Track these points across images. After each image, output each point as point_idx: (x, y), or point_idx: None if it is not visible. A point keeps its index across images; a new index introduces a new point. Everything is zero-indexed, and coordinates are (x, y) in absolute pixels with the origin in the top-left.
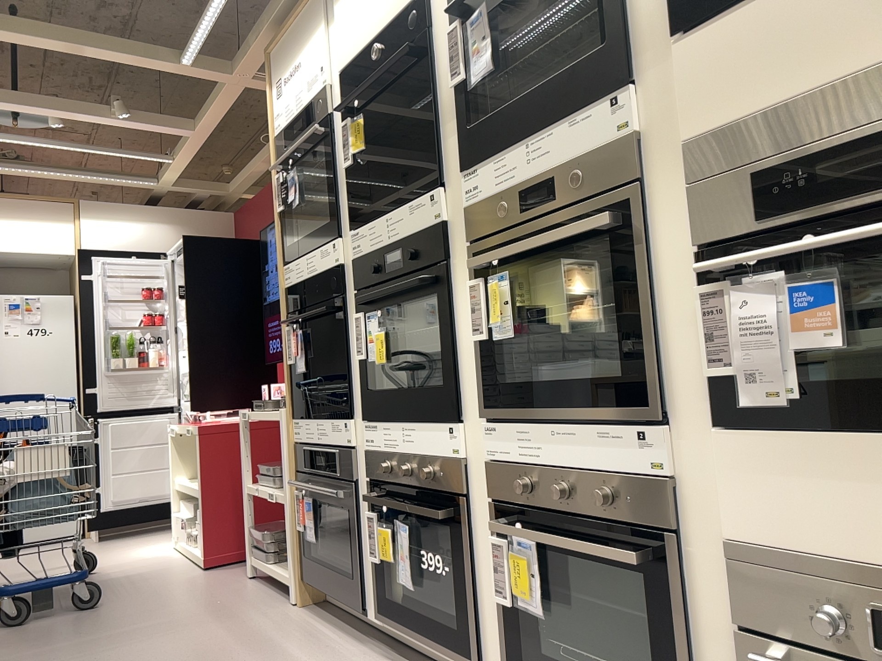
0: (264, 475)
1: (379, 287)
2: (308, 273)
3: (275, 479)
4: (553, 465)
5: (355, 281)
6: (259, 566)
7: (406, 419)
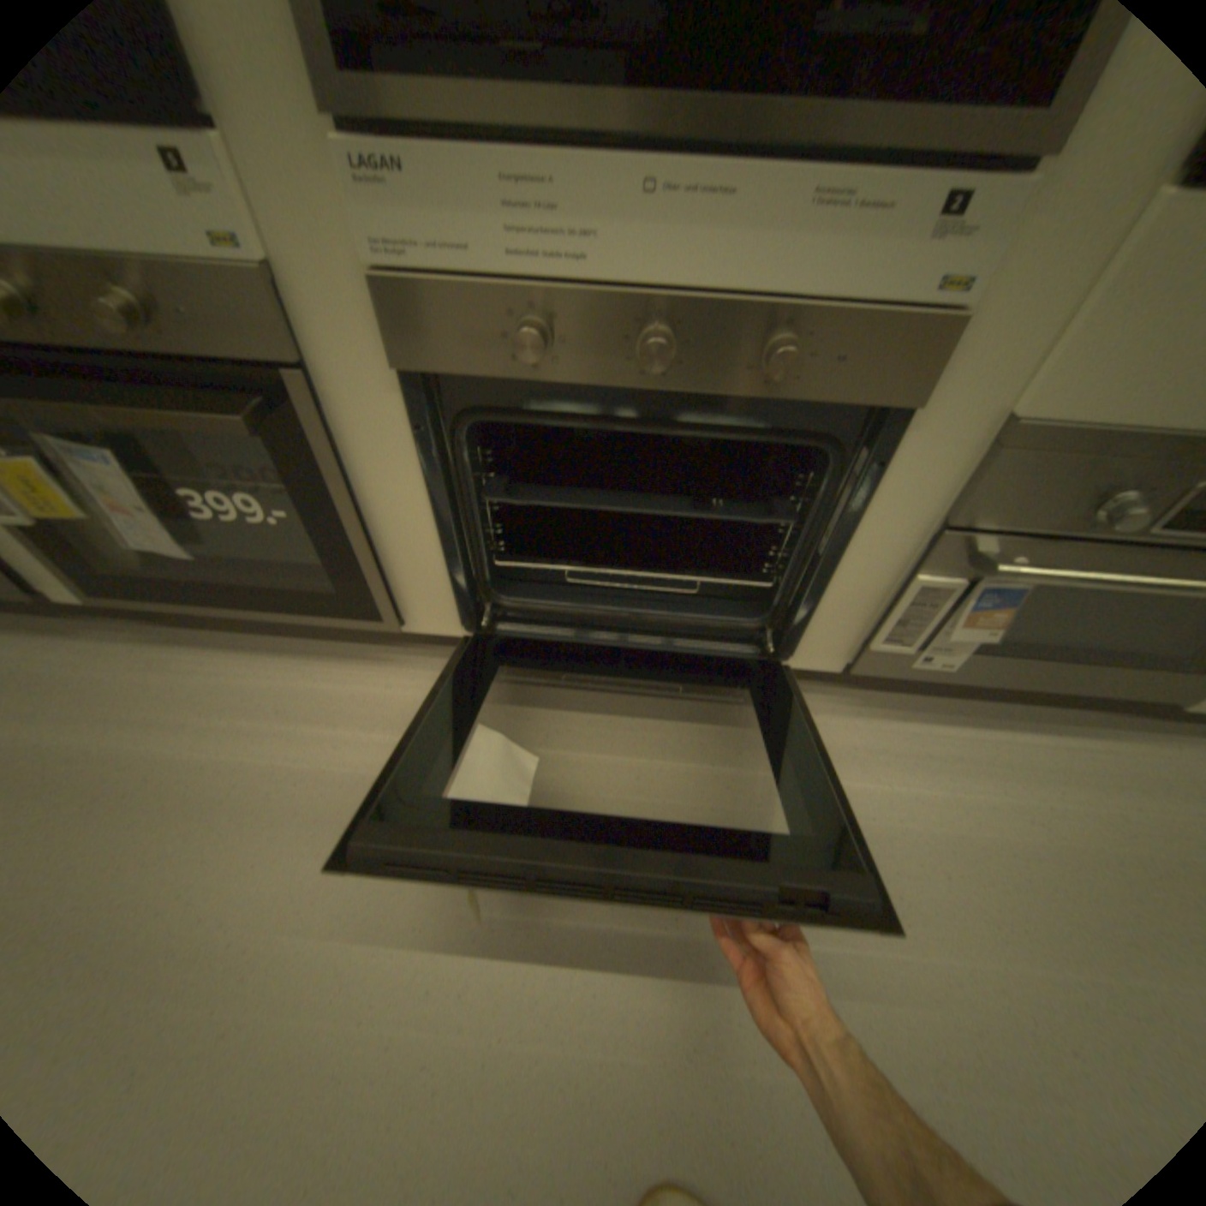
0: None
1: None
2: None
3: None
4: (628, 278)
5: None
6: None
7: None
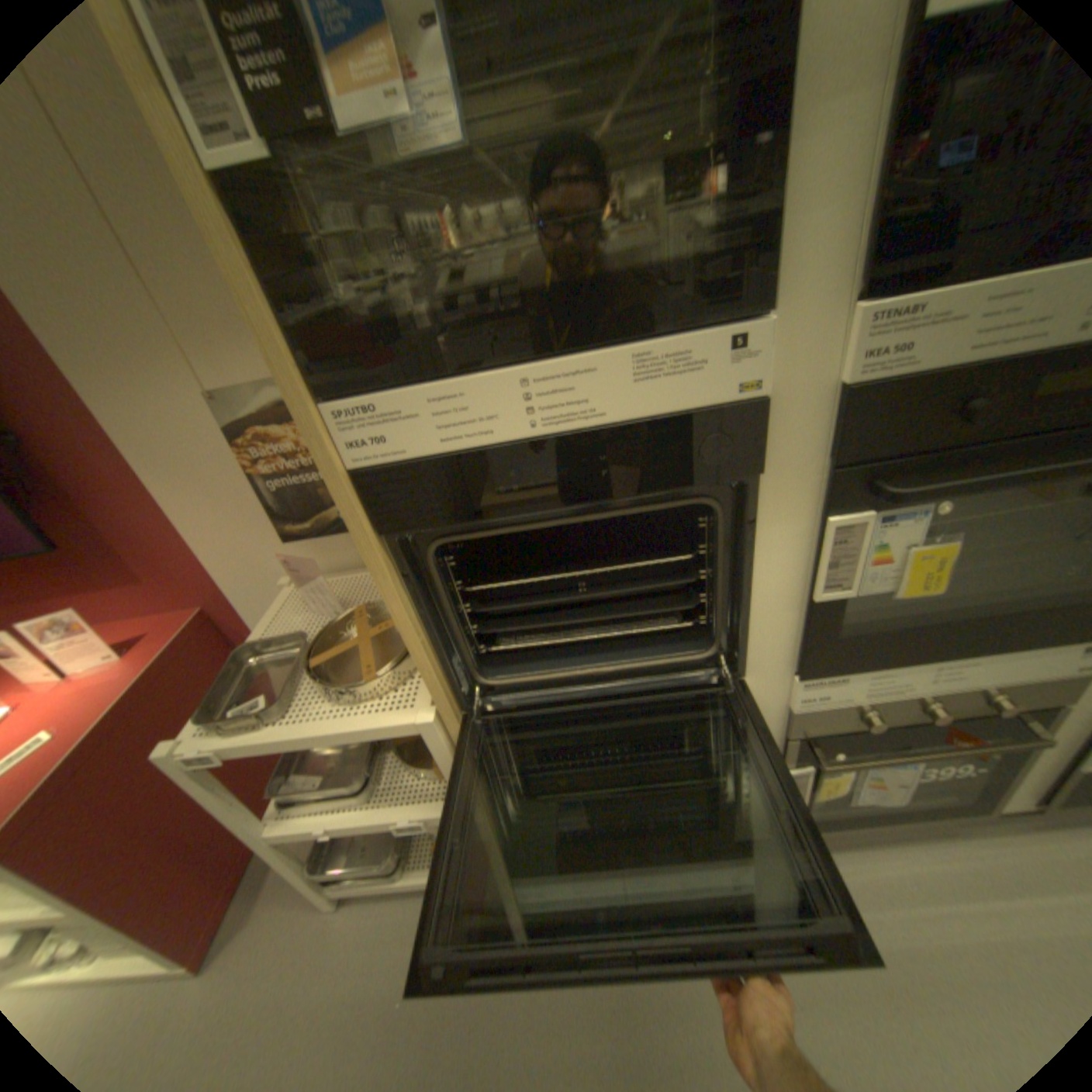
0: (306, 804)
1: (960, 451)
2: (540, 424)
3: (353, 795)
4: None
5: (850, 442)
6: (360, 894)
7: (962, 655)
